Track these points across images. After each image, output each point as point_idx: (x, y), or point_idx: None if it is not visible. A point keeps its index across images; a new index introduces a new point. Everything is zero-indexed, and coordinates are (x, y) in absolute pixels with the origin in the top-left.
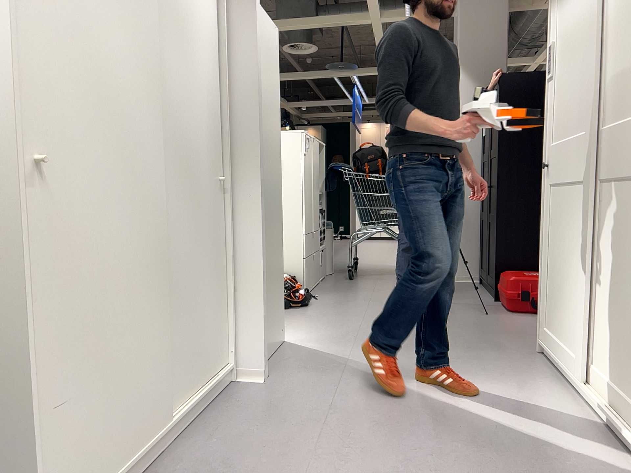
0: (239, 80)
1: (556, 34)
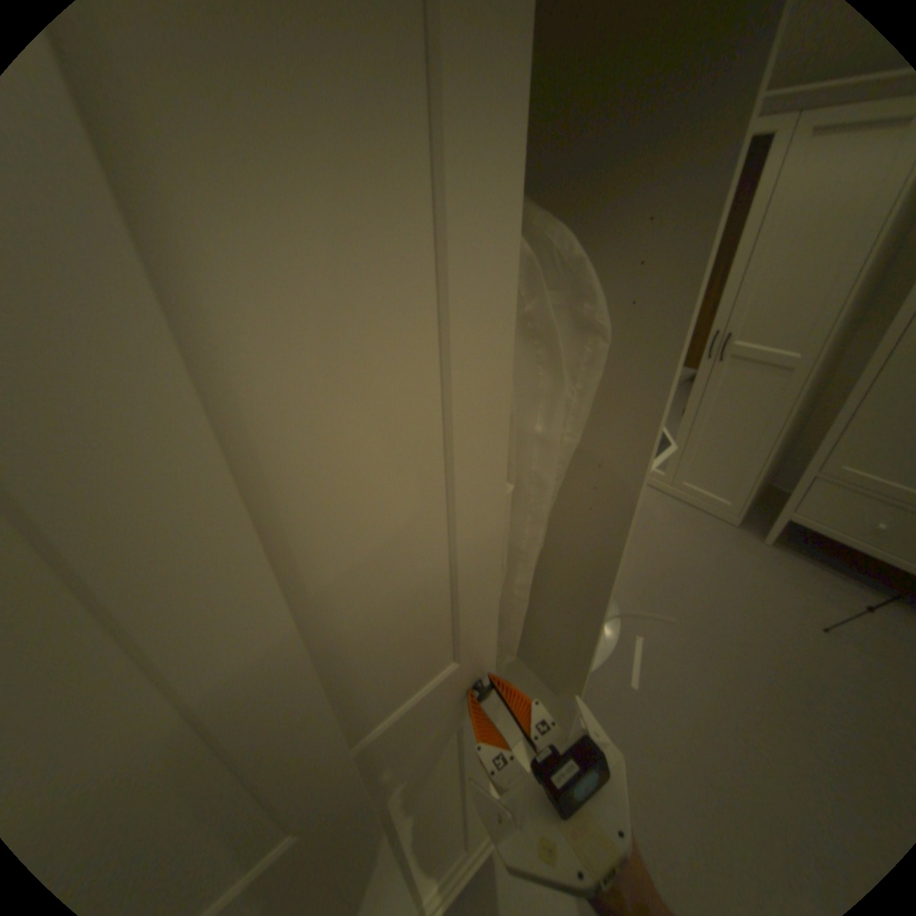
0: None
1: None
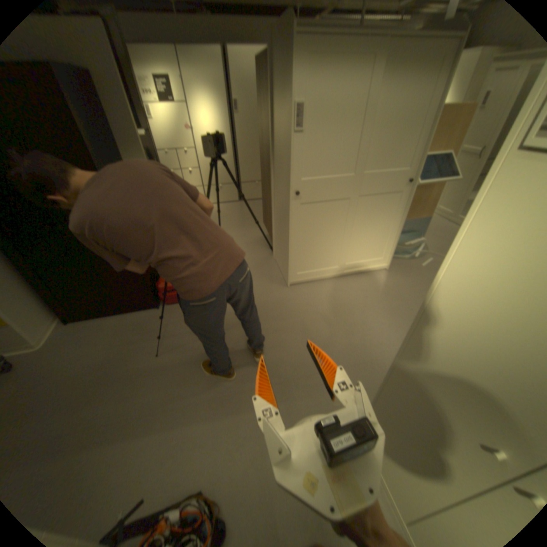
0: None
1: (312, 97)
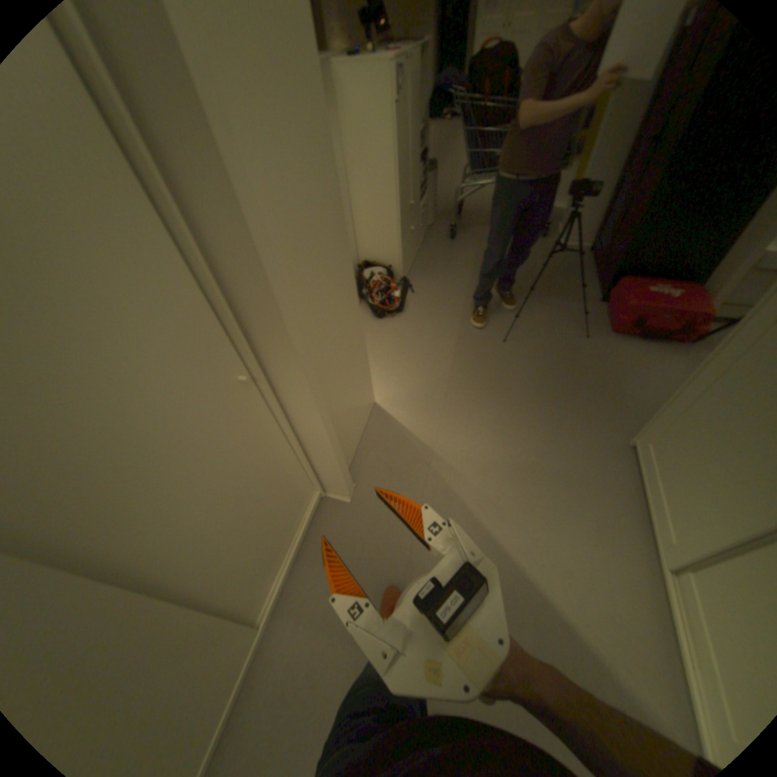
0: (205, 206)
1: None
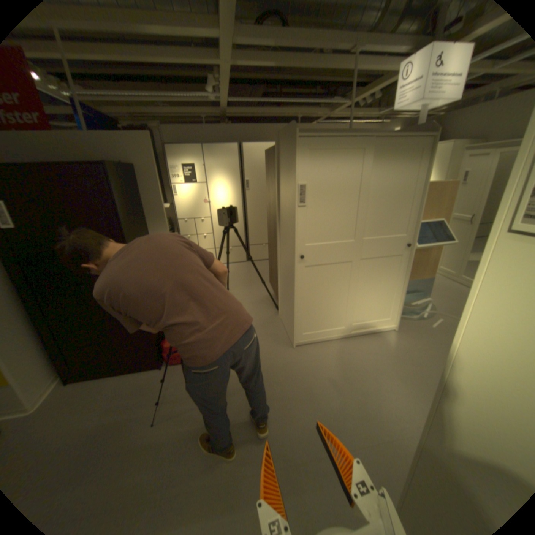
0: None
1: (312, 179)
